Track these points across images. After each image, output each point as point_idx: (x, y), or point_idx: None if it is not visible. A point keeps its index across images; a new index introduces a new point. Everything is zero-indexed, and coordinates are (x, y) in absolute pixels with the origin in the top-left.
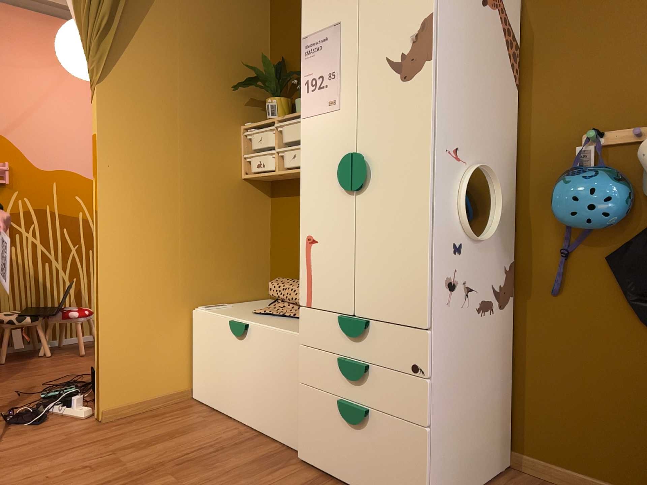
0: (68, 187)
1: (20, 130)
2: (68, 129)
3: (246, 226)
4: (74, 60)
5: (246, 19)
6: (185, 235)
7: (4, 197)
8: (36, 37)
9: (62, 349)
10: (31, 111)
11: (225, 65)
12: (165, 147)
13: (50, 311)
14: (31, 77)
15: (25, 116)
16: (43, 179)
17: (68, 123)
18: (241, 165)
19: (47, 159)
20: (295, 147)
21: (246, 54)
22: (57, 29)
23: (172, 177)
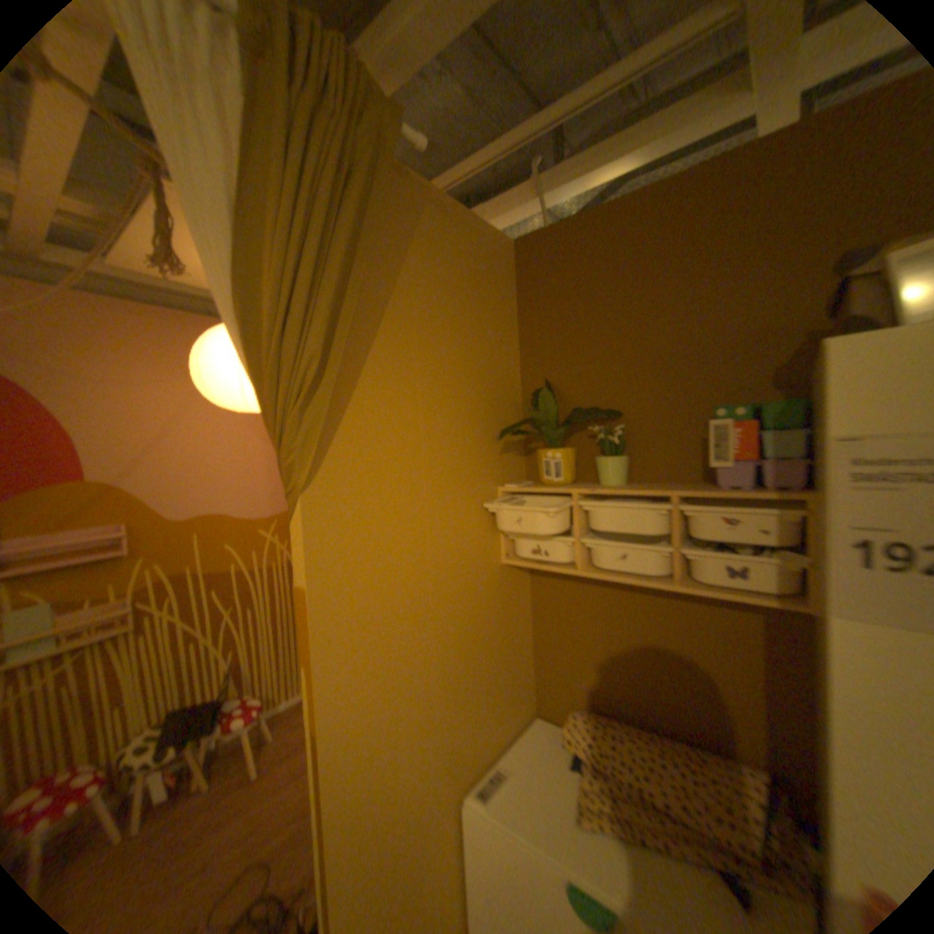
0: (211, 536)
1: (137, 472)
2: (205, 459)
3: (509, 629)
4: (220, 389)
5: (493, 325)
6: (444, 690)
7: (119, 572)
8: (150, 339)
9: (222, 760)
10: (151, 443)
11: (475, 401)
12: (411, 562)
13: (201, 719)
14: (147, 395)
15: (143, 452)
16: (175, 533)
17: (205, 450)
18: (499, 545)
19: (180, 505)
20: (627, 547)
21: (496, 377)
22: (180, 325)
23: (423, 607)
